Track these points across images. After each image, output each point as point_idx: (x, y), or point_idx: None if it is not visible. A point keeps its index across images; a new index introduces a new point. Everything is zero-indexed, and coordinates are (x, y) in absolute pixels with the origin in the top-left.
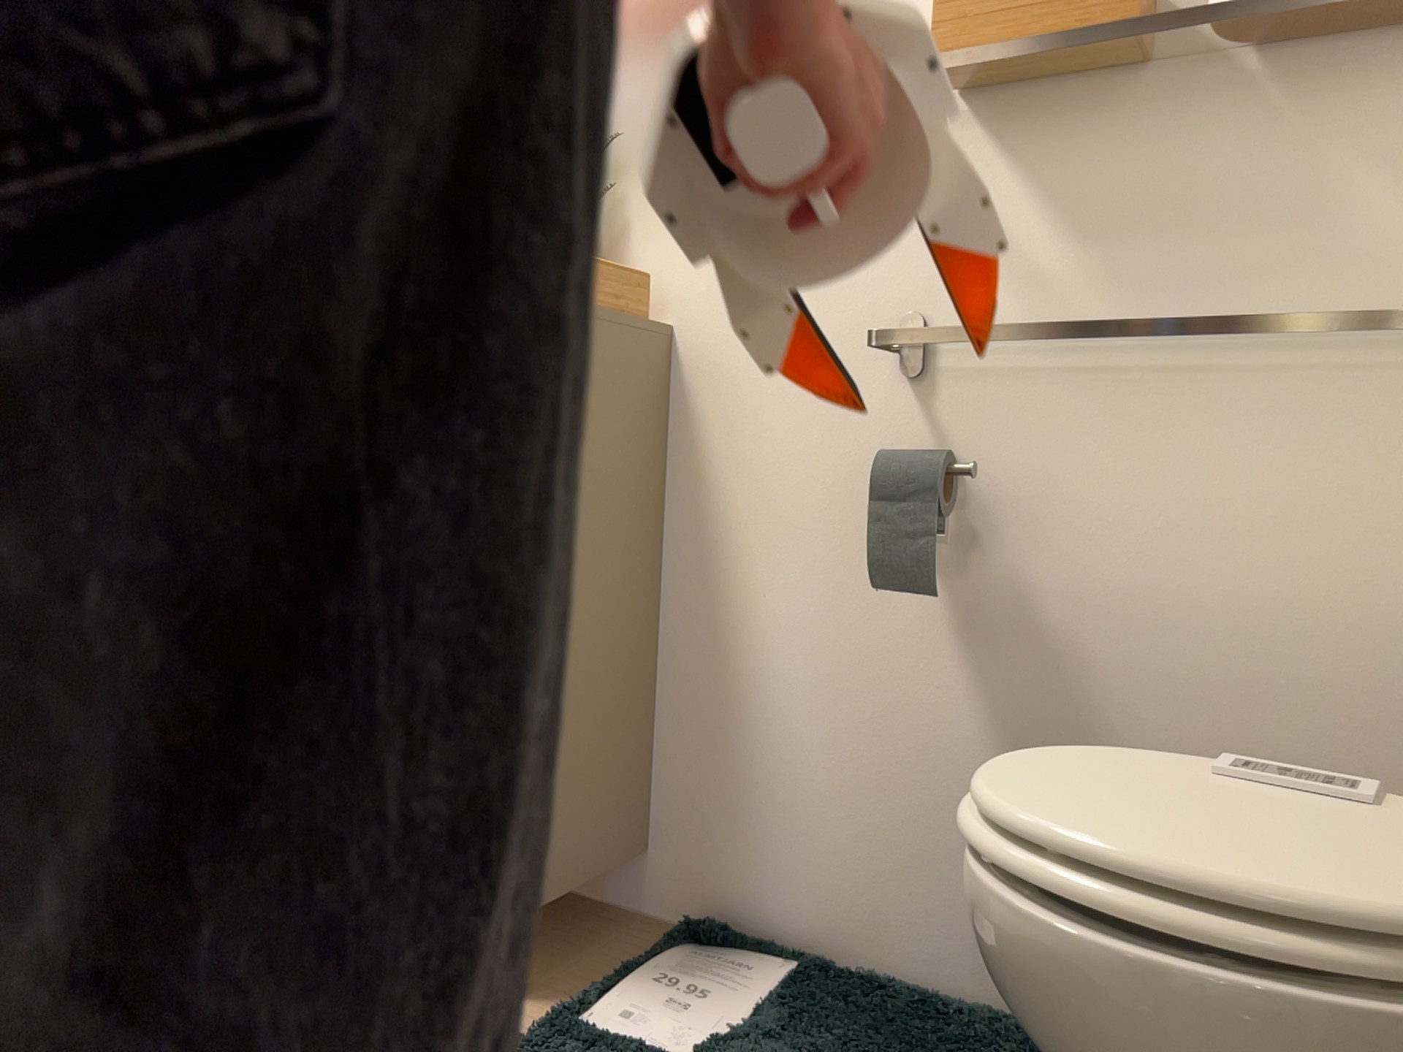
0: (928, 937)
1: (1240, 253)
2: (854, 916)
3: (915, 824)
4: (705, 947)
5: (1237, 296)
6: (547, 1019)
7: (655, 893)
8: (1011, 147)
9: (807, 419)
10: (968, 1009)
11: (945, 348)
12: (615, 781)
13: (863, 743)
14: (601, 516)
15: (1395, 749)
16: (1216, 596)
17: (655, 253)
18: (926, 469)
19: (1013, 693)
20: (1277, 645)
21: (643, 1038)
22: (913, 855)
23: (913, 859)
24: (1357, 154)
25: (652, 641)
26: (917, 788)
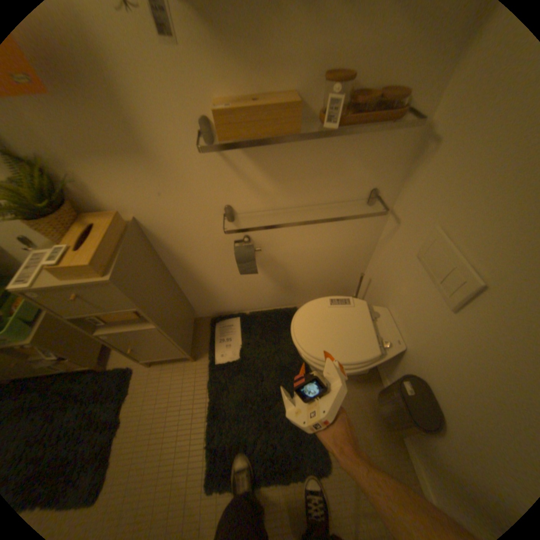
0: (261, 303)
1: (321, 182)
2: (246, 305)
3: (255, 292)
4: (219, 322)
5: (319, 193)
6: (208, 365)
7: (201, 314)
8: (248, 152)
9: (201, 234)
10: (272, 312)
11: (239, 212)
12: (187, 314)
13: (240, 285)
14: (157, 287)
15: (341, 263)
16: (312, 249)
17: (110, 194)
18: (250, 255)
19: (272, 272)
20: (323, 254)
21: (228, 358)
22: (255, 296)
23: (256, 296)
24: (353, 154)
25: (177, 285)
26: (254, 288)
